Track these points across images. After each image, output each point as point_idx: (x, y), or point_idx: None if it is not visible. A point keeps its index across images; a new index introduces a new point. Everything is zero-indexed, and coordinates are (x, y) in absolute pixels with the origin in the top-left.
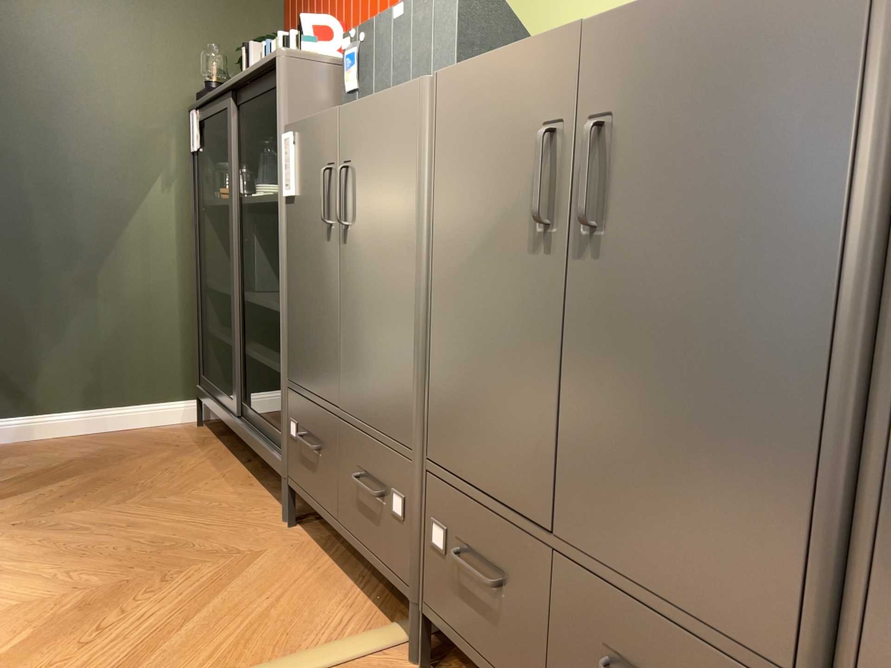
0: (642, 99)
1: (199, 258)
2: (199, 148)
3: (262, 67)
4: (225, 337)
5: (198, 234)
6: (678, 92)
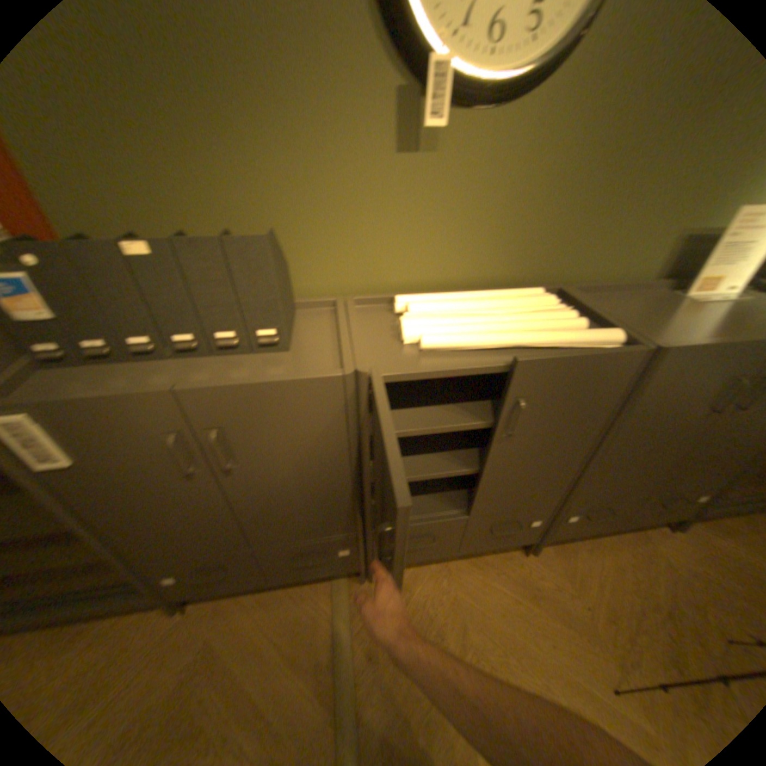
0: (547, 392)
1: None
2: None
3: None
4: None
5: None
6: (565, 390)
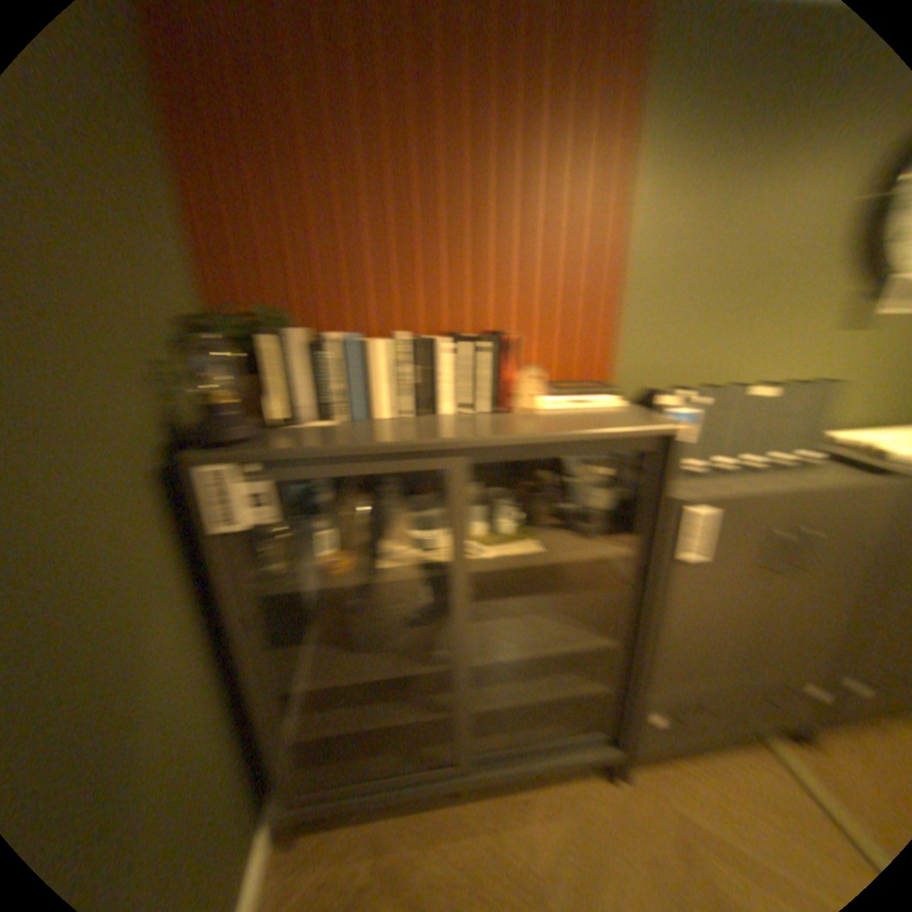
0: None
1: (274, 670)
2: (264, 519)
3: (629, 434)
4: (375, 723)
5: (267, 641)
6: None
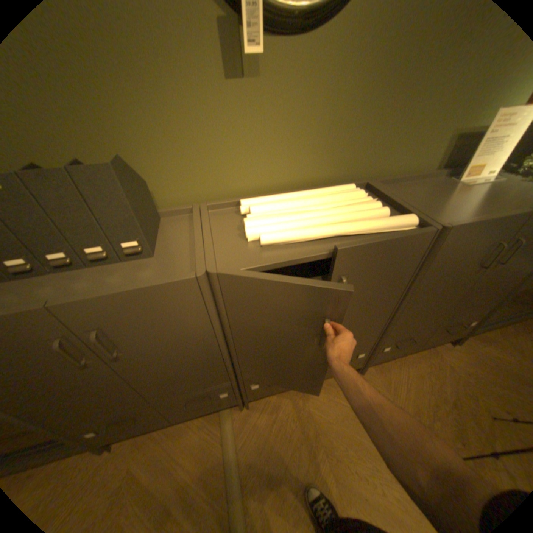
0: (361, 269)
1: None
2: None
3: None
4: None
5: None
6: (375, 266)
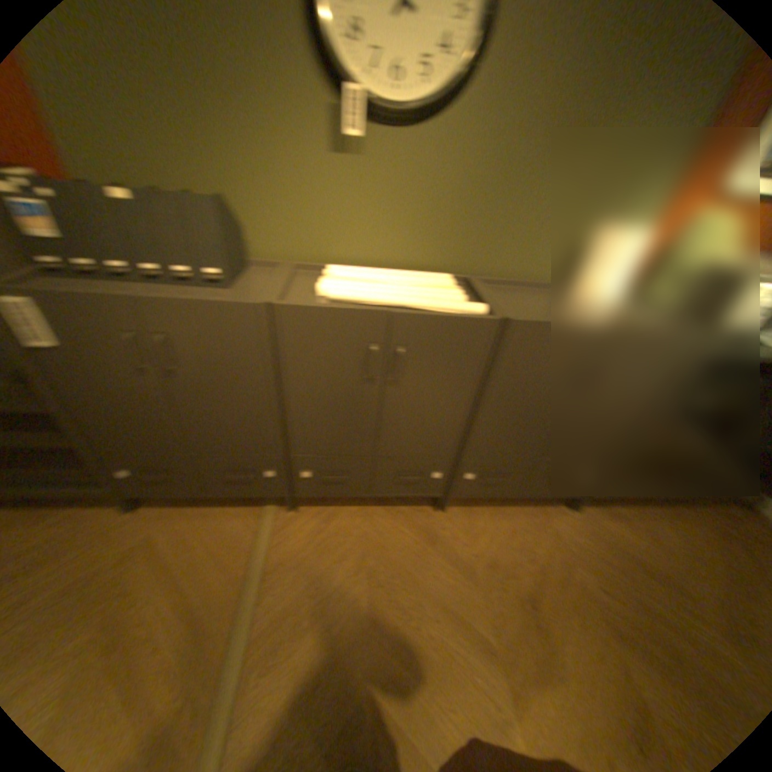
0: (421, 344)
1: None
2: None
3: None
4: None
5: None
6: (435, 345)
